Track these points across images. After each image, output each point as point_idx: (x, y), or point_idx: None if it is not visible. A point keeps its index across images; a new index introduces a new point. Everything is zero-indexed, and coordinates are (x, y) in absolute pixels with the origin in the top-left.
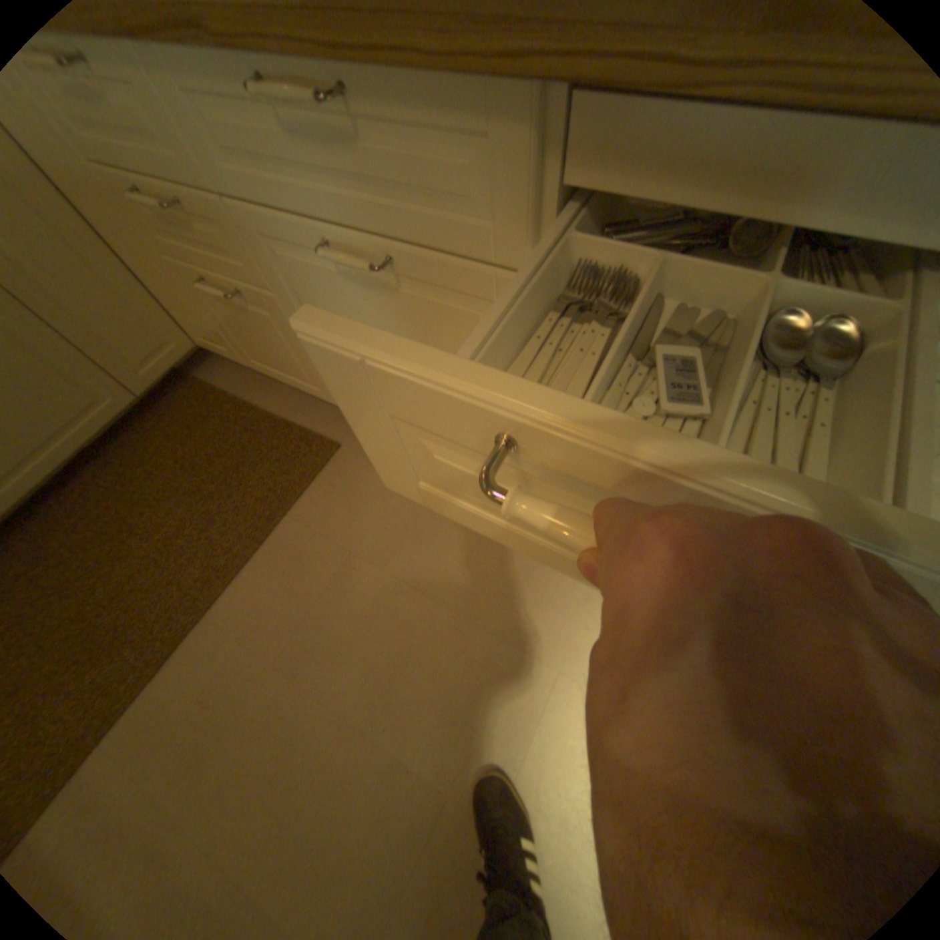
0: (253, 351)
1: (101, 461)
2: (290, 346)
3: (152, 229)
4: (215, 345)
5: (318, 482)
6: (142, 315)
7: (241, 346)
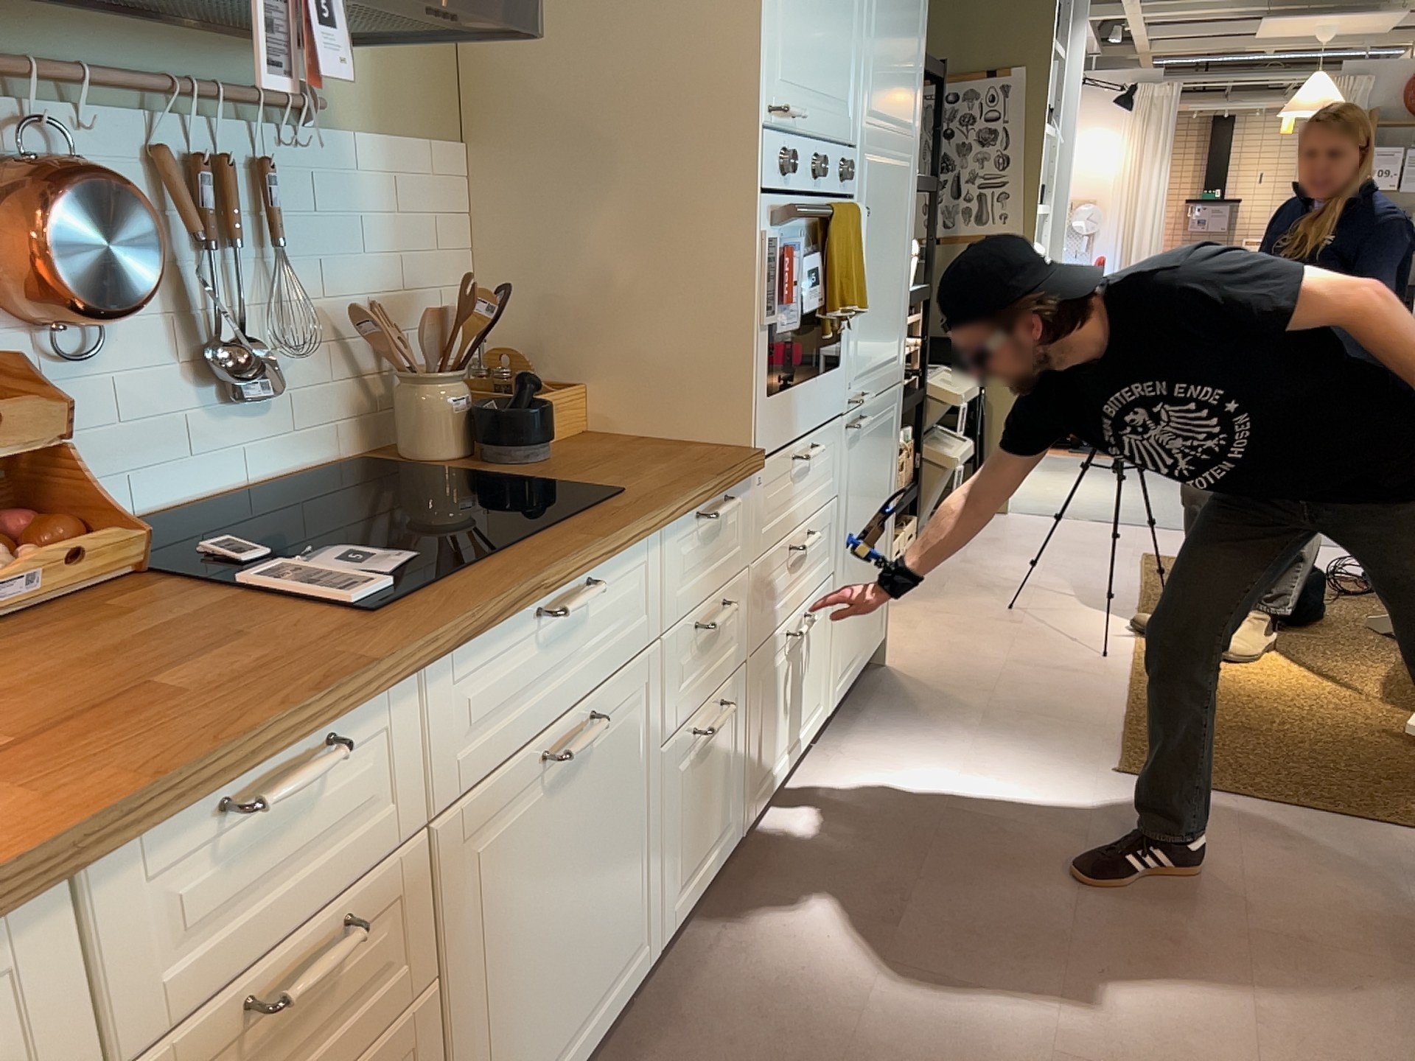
0: None
1: None
2: None
3: None
4: None
5: None
6: None
7: None
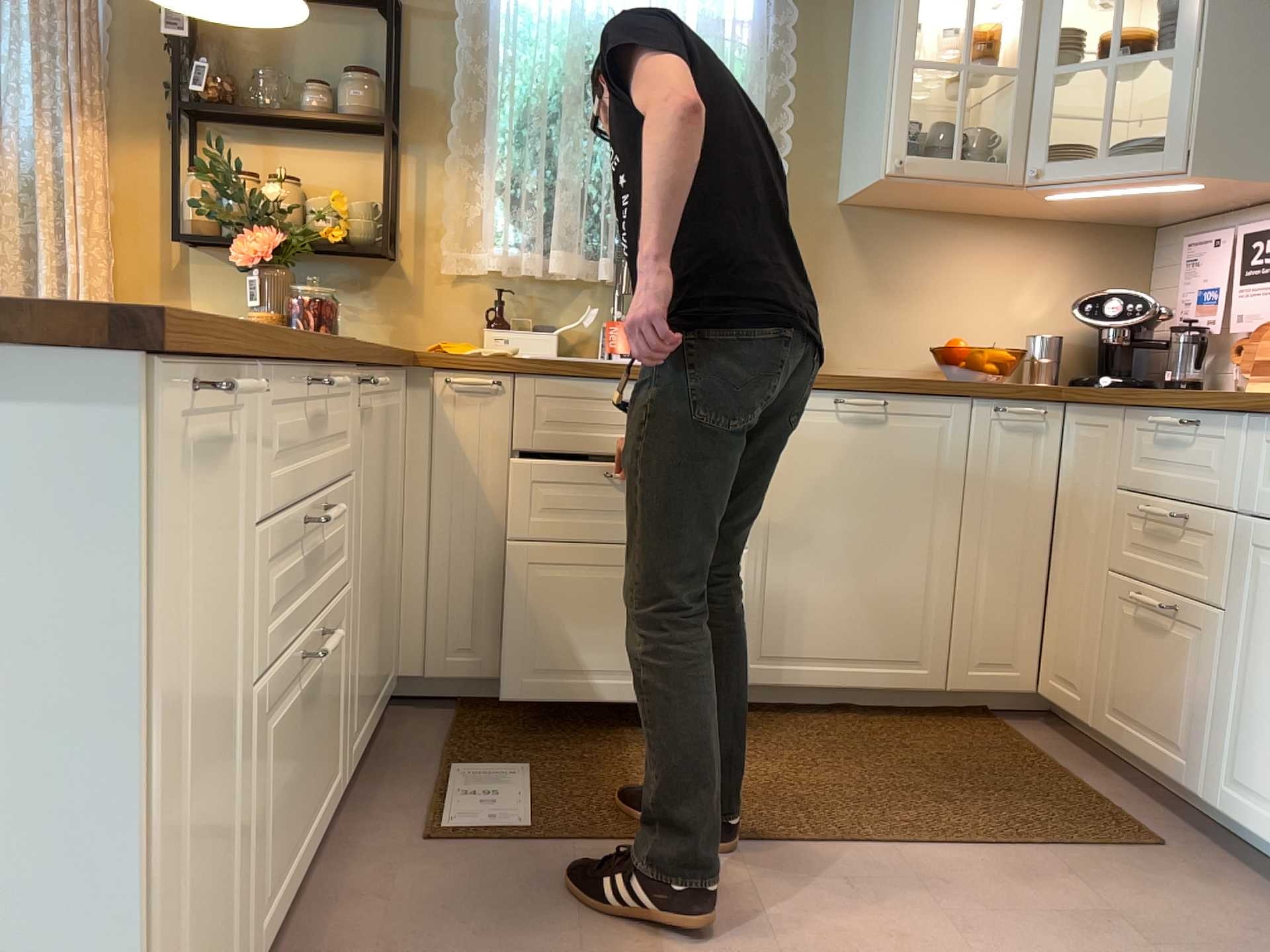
0: (1130, 697)
1: (866, 718)
2: (1197, 685)
3: (1132, 544)
4: (1073, 691)
5: (1113, 855)
6: (1024, 629)
7: (1116, 689)
